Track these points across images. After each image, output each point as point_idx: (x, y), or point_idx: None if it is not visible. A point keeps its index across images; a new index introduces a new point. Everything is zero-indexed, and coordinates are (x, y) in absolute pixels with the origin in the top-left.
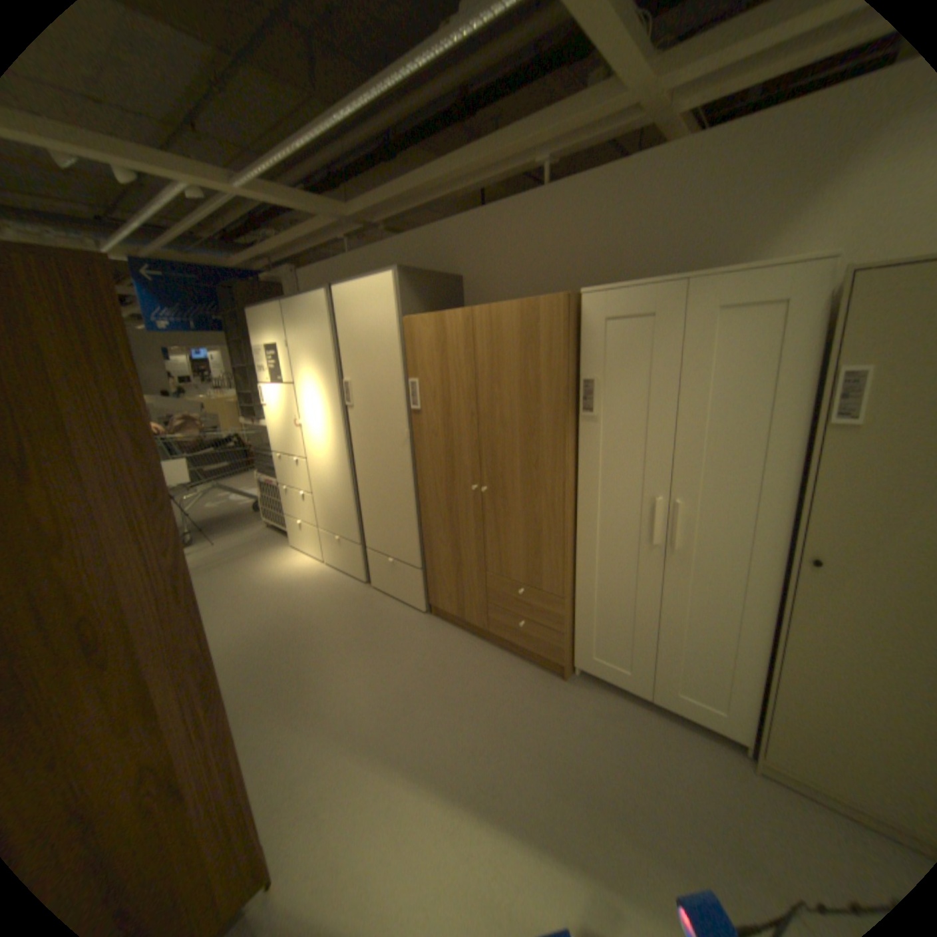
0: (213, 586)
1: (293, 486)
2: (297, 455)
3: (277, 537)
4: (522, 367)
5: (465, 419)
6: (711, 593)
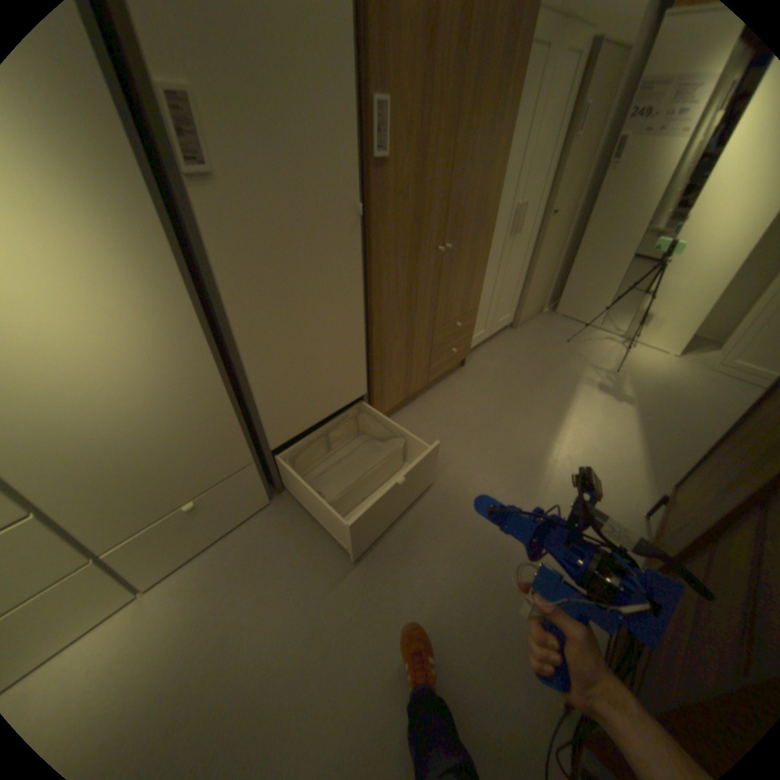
0: None
1: None
2: None
3: None
4: (497, 88)
5: (440, 163)
6: (518, 255)
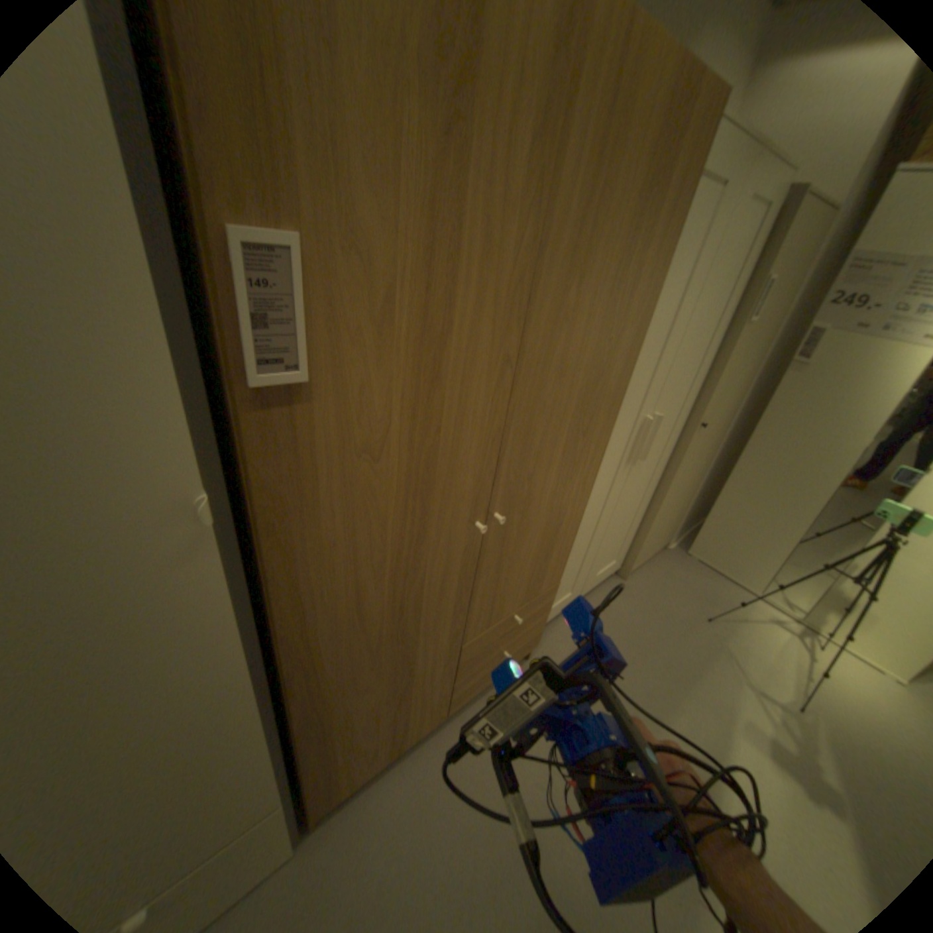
0: None
1: None
2: None
3: None
4: (626, 239)
5: (481, 376)
6: (638, 483)
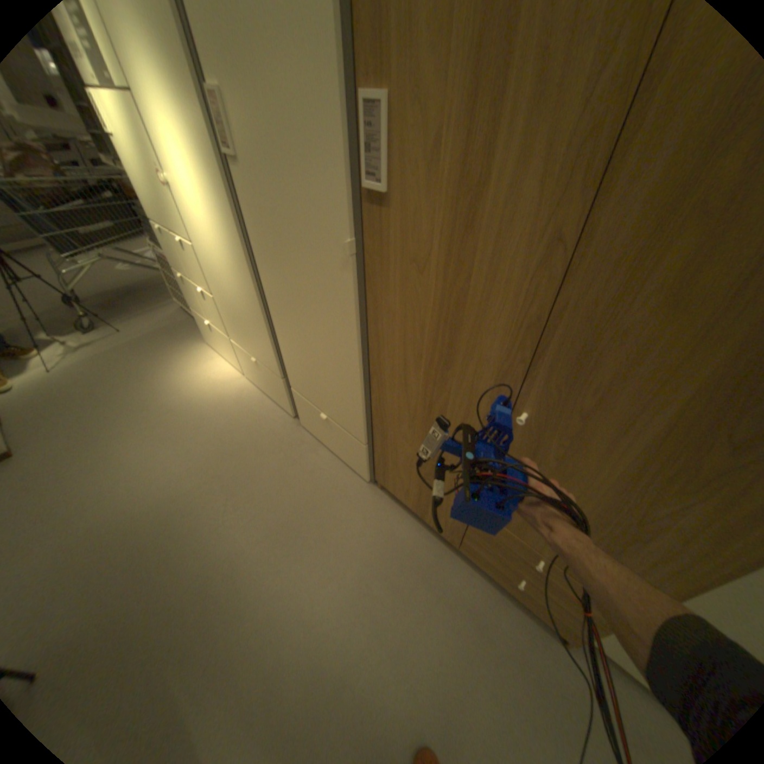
0: (112, 401)
1: (188, 276)
2: (178, 233)
3: (192, 325)
4: None
5: (523, 245)
6: None
